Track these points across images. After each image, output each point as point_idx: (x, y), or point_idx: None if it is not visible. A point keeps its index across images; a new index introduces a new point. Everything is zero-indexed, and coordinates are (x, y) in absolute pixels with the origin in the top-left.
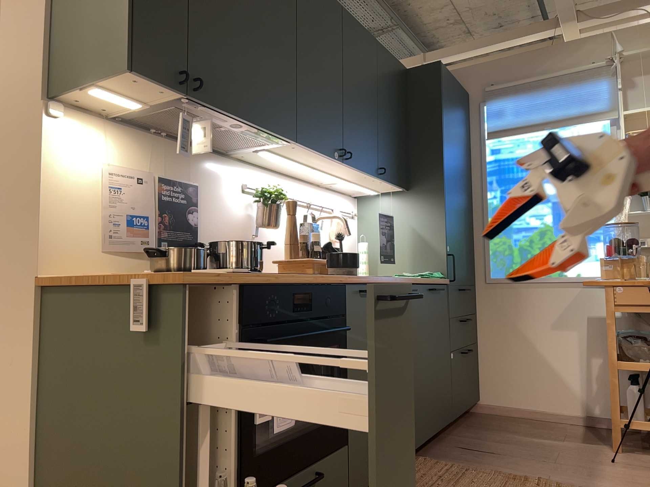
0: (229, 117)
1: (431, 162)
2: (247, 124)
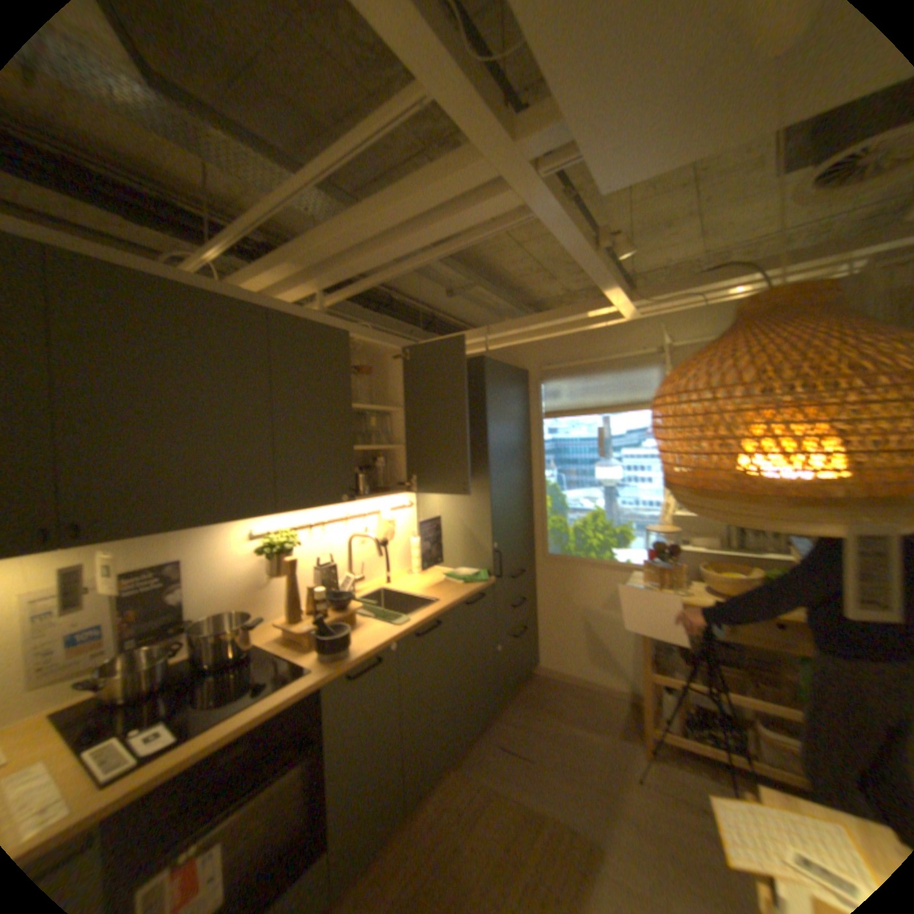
0: (157, 534)
1: (478, 460)
2: (191, 528)
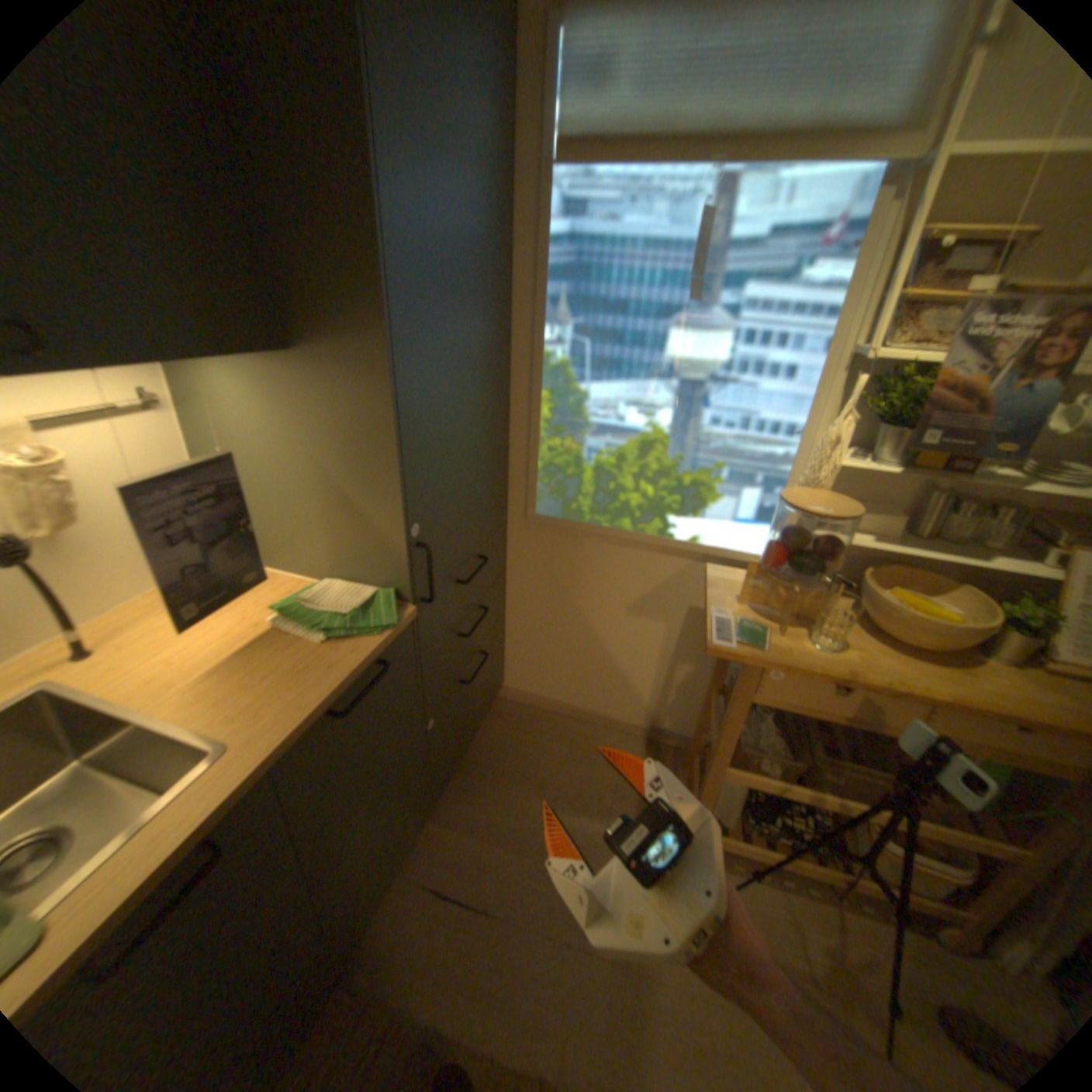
0: None
1: (345, 261)
2: None
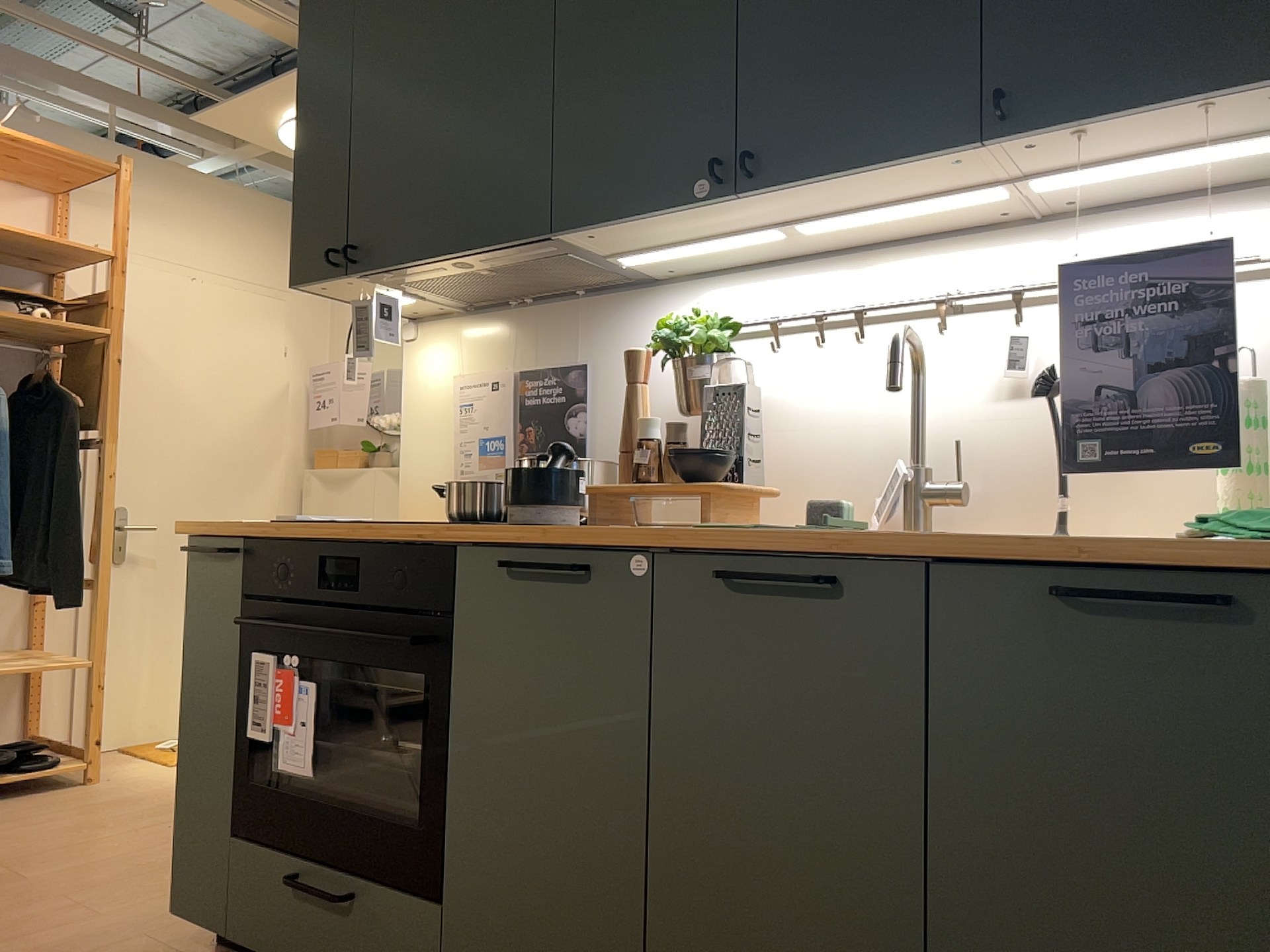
0: (423, 265)
1: None
2: (452, 258)
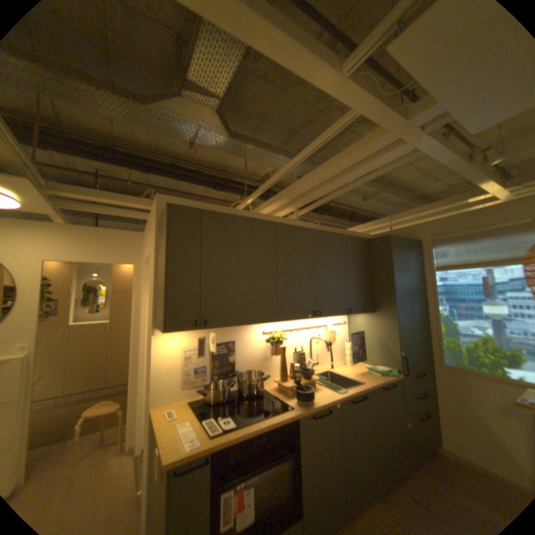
0: (230, 327)
1: (388, 297)
2: (242, 325)
